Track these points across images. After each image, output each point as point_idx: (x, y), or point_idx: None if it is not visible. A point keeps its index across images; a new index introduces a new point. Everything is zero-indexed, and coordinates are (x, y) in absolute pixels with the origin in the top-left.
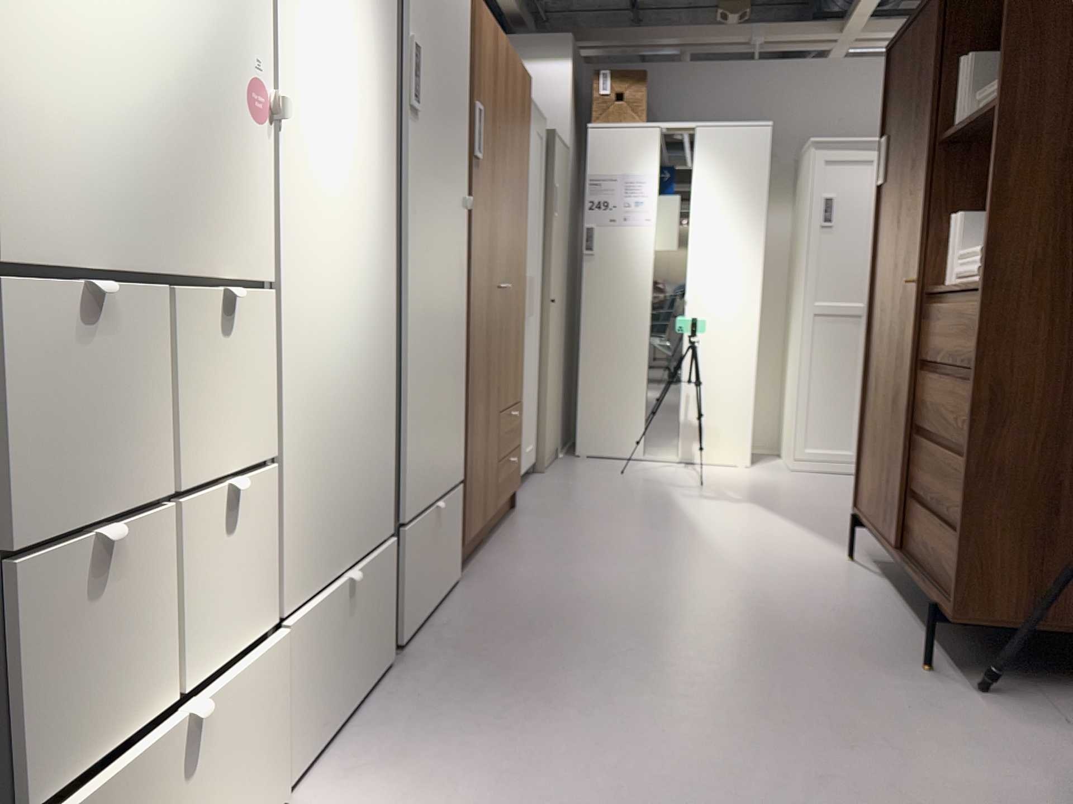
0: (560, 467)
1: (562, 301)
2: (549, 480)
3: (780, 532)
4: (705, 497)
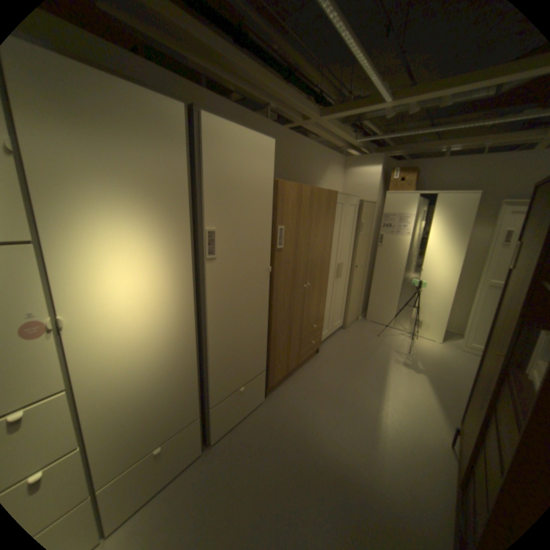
0: (355, 326)
1: (365, 263)
2: (344, 335)
3: (426, 406)
4: (404, 364)
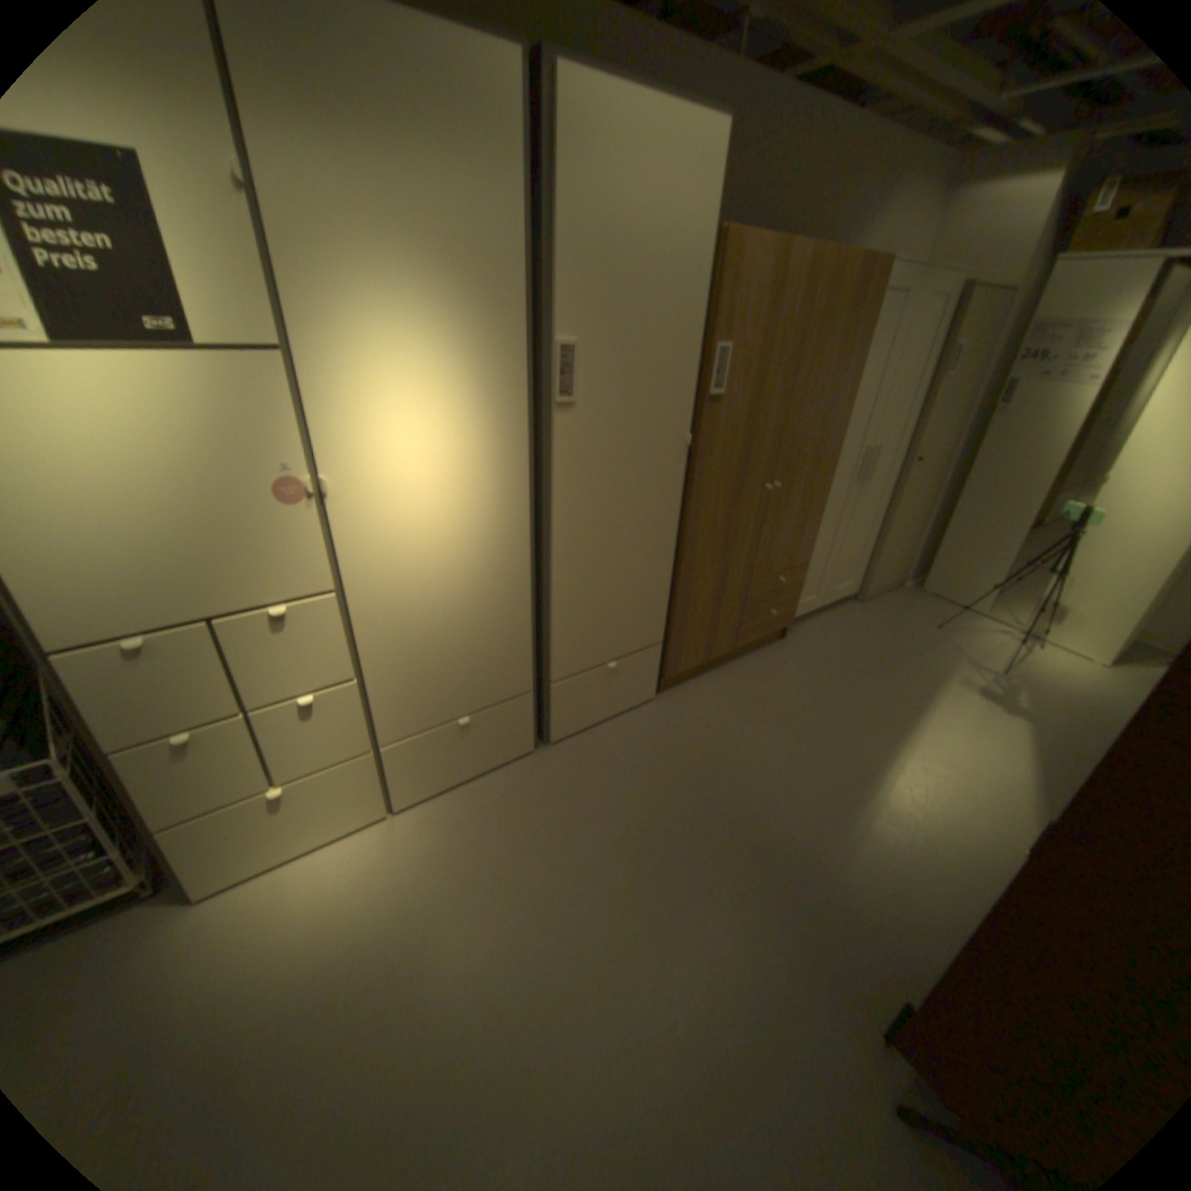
0: (889, 600)
1: (948, 455)
2: (857, 614)
3: (1004, 776)
4: (986, 692)
